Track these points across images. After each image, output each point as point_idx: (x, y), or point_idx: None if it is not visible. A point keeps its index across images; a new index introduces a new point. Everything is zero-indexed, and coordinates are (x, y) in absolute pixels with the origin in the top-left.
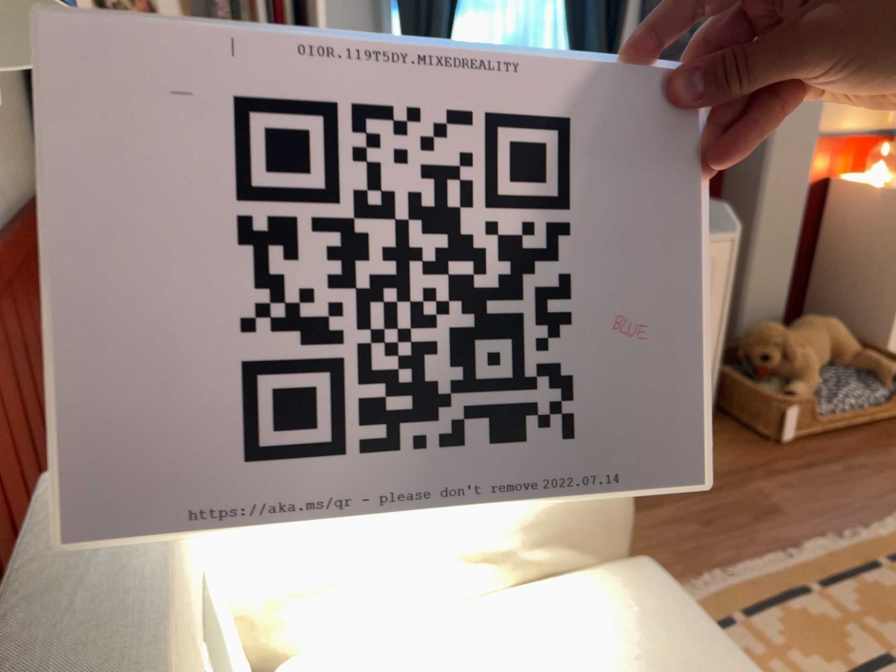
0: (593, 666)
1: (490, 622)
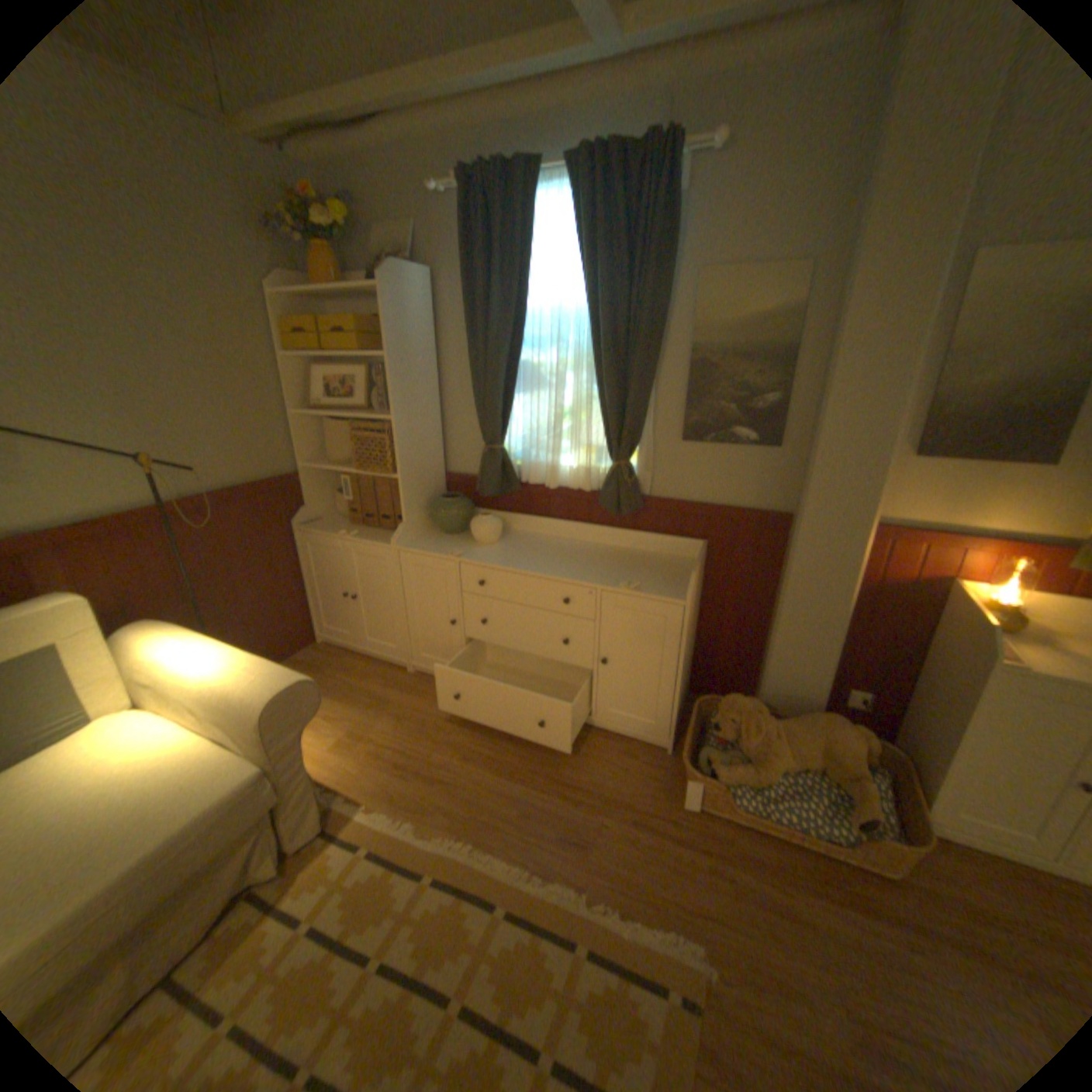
0: (143, 788)
1: (176, 744)
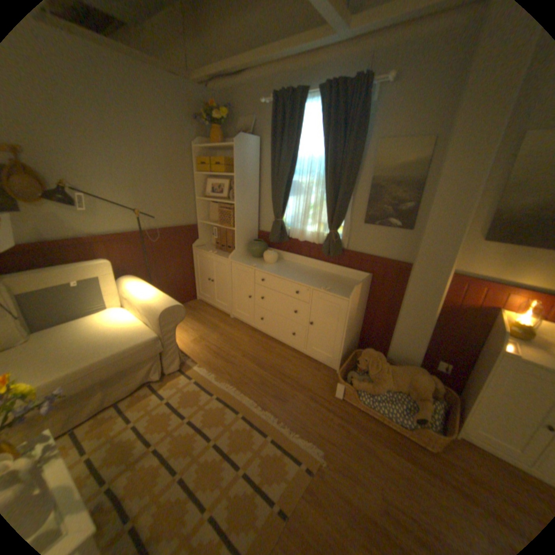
0: (116, 333)
1: (131, 321)
